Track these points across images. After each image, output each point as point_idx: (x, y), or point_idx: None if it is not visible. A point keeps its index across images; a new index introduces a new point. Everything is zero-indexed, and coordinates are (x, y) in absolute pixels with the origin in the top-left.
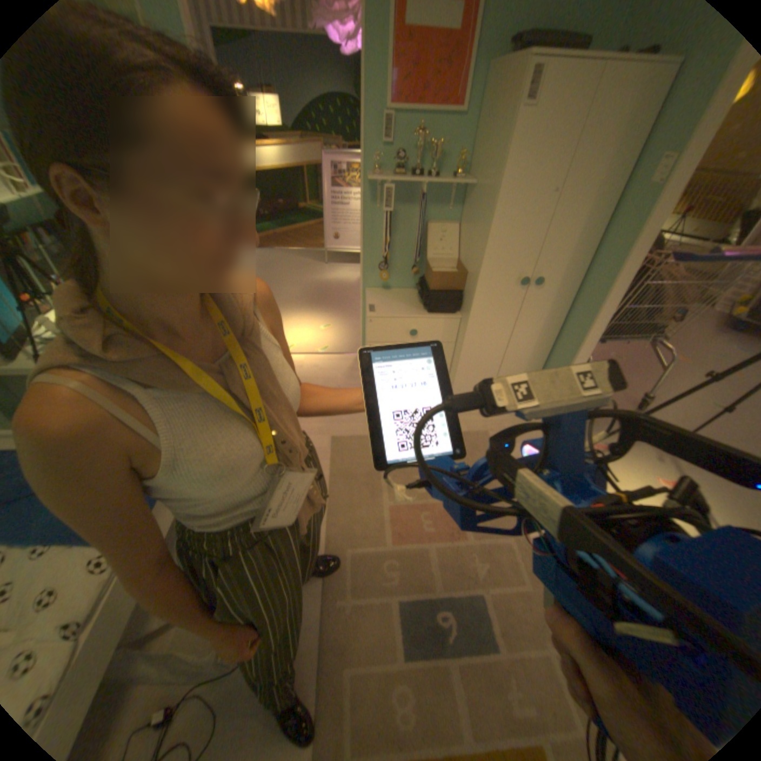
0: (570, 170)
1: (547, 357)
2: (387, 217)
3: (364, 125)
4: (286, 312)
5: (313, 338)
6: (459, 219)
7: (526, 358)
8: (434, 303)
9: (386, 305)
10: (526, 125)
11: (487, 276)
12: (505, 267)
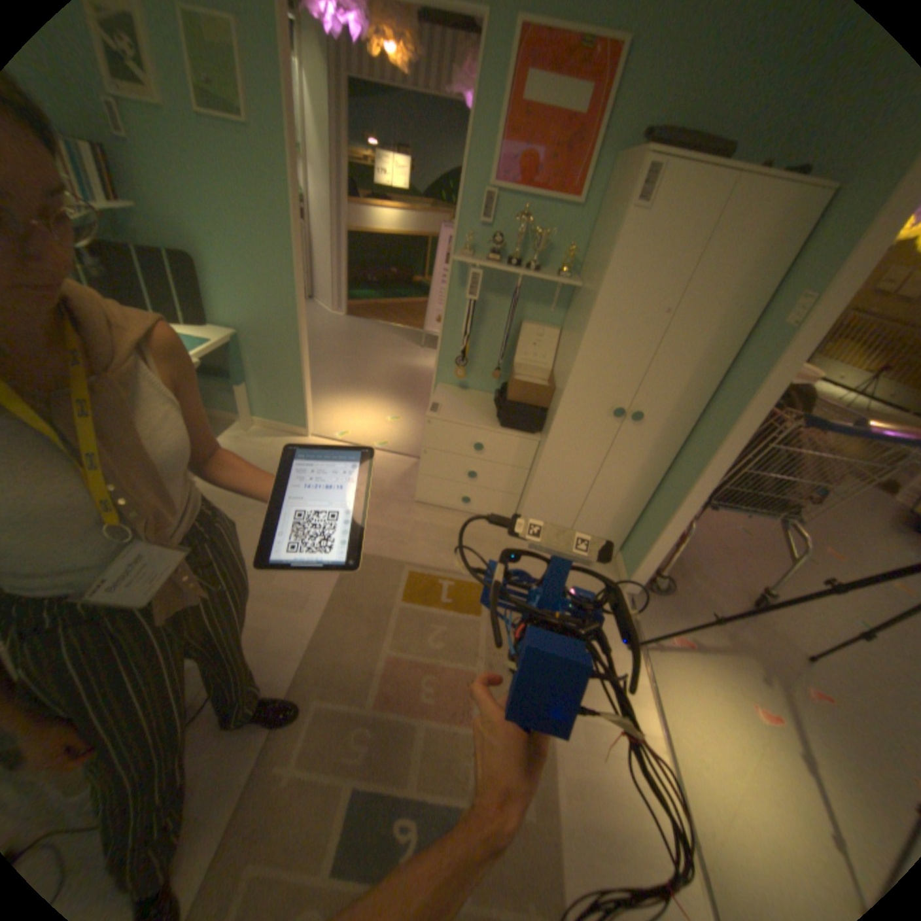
0: (687, 290)
1: (642, 512)
2: (476, 307)
3: (462, 199)
4: (355, 393)
5: (374, 429)
6: (561, 325)
7: (614, 508)
8: (509, 417)
9: (454, 408)
10: (636, 229)
11: (572, 397)
12: (597, 391)
